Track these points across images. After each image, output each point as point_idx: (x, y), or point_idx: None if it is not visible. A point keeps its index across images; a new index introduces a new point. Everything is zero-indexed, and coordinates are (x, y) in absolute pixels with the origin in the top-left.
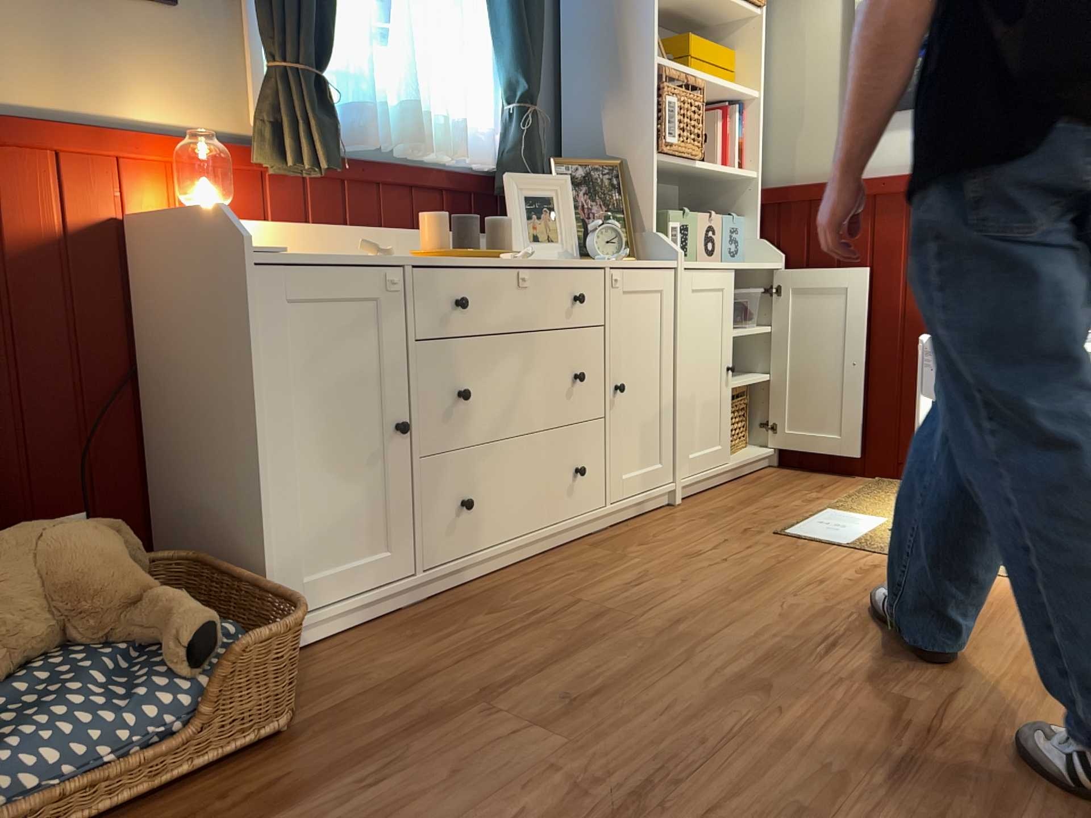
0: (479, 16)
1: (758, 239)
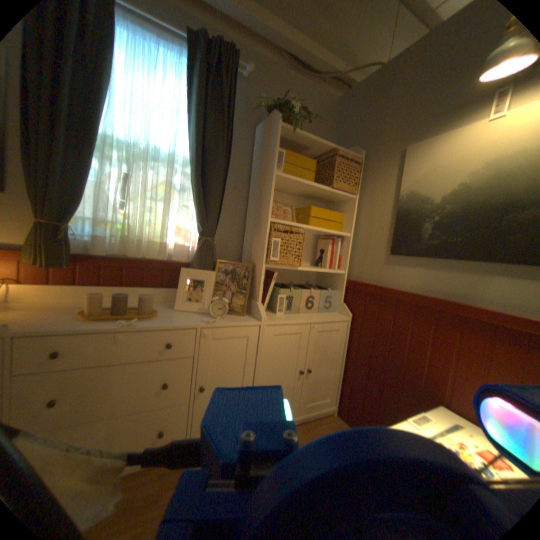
0: (189, 197)
1: (343, 303)
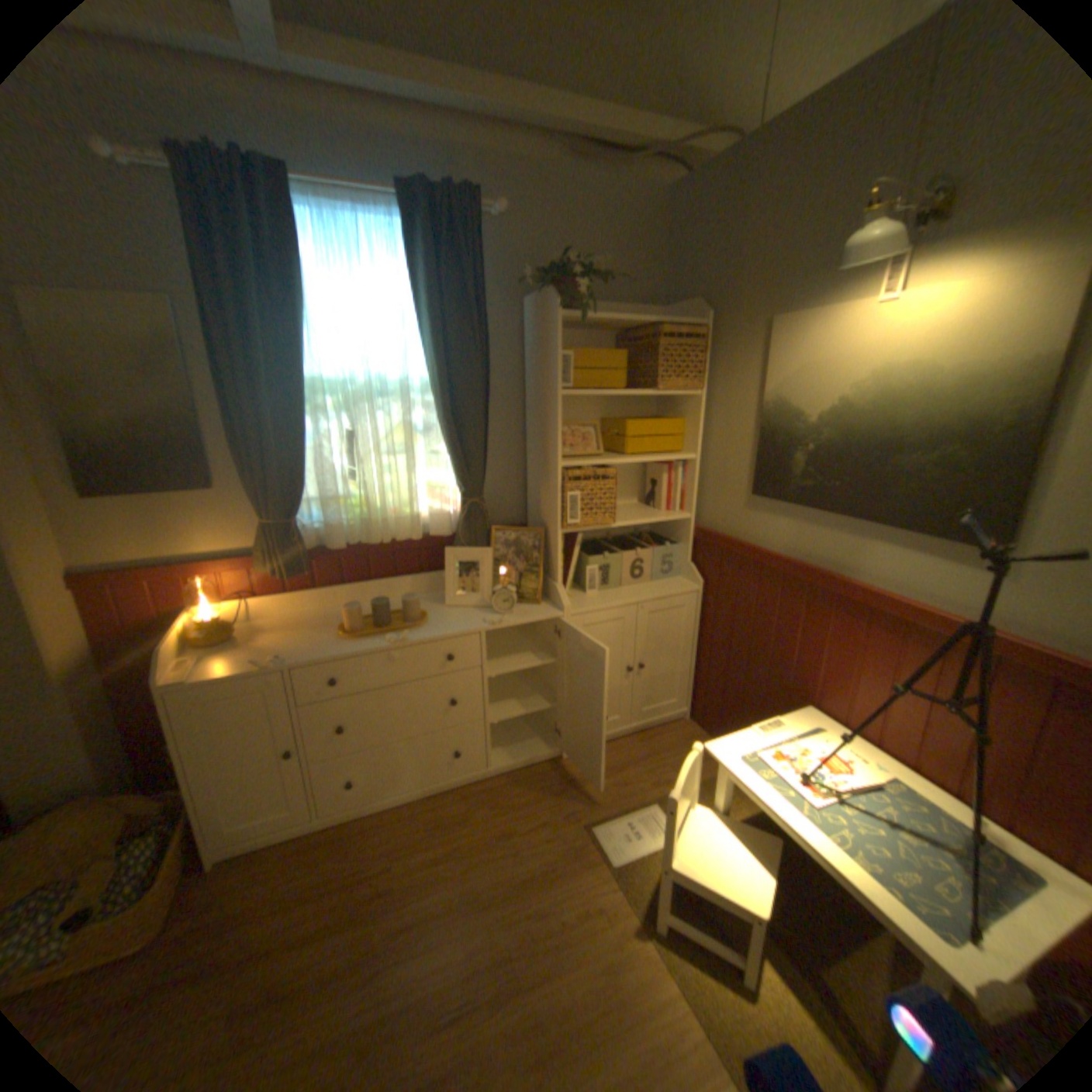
0: (437, 440)
1: (690, 562)
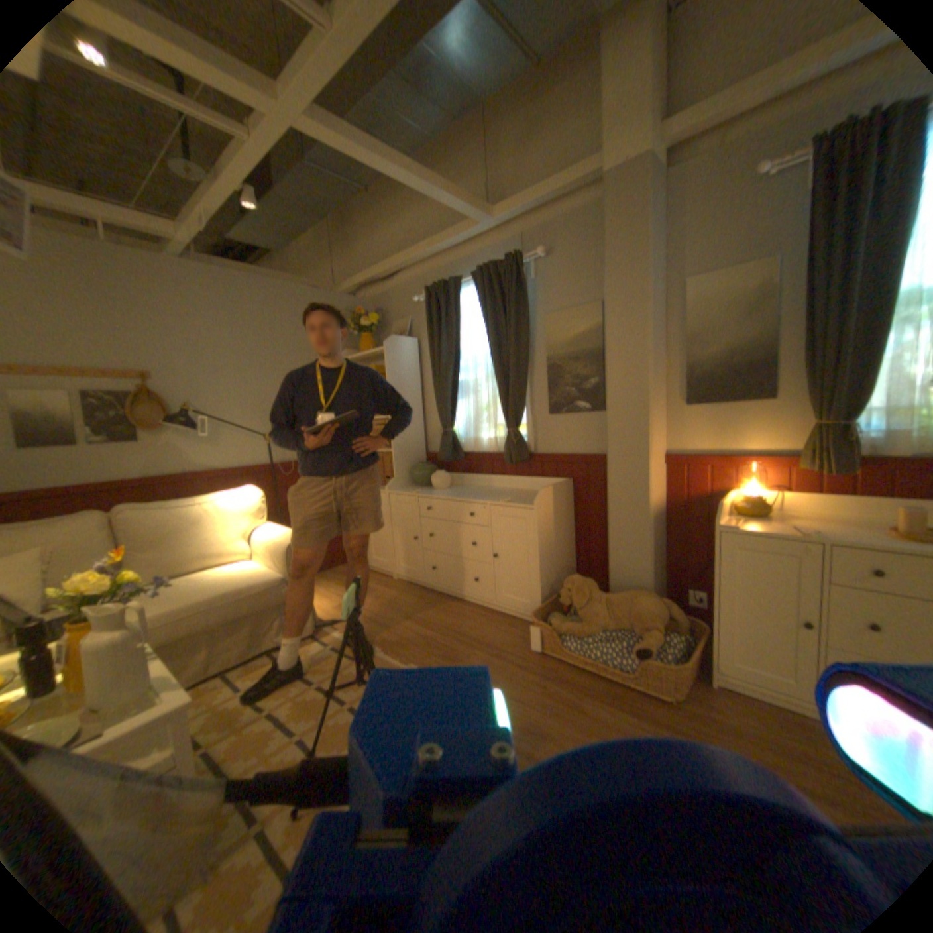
0: None
1: None
